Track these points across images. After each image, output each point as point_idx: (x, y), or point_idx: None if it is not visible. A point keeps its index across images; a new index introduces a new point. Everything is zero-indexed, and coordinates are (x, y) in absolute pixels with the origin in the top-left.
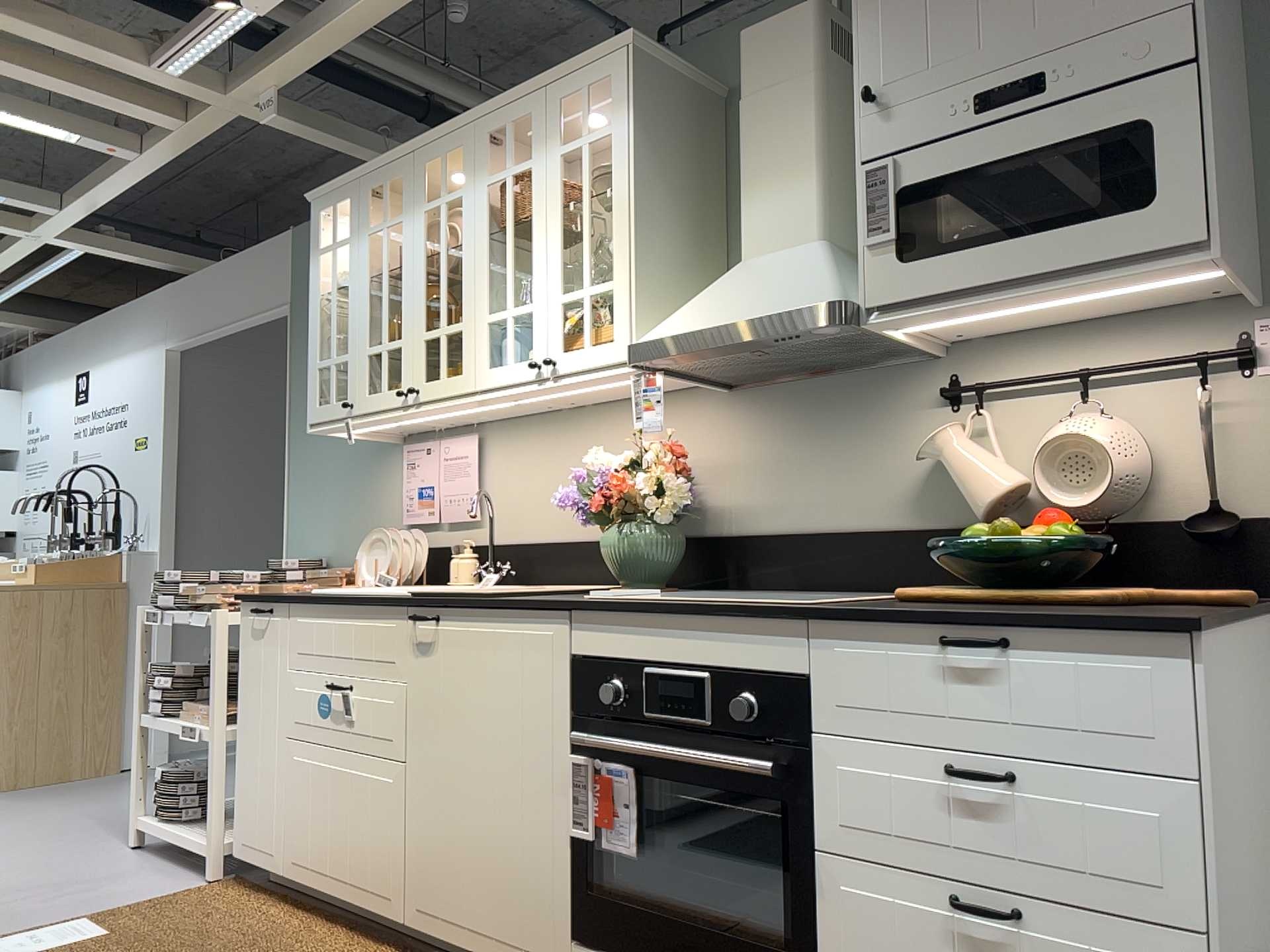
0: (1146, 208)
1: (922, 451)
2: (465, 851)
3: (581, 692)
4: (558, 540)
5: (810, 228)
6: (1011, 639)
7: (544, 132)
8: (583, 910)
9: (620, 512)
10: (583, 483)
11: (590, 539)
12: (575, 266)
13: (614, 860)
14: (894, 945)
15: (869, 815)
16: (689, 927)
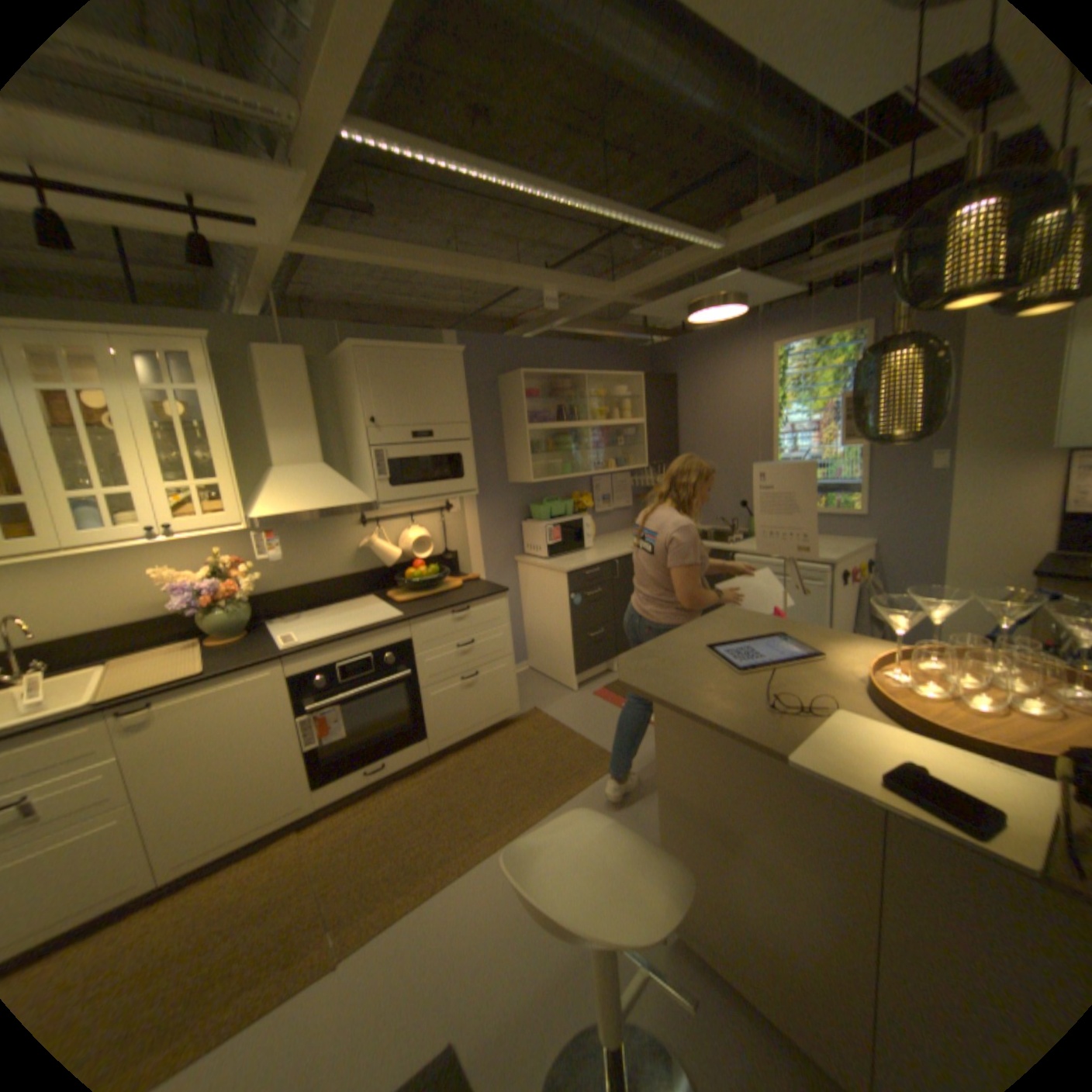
0: (464, 479)
1: (365, 545)
2: (218, 807)
3: (298, 689)
4: (91, 630)
5: (318, 457)
6: (470, 606)
7: (118, 367)
8: (316, 774)
9: (221, 601)
10: (177, 591)
11: (131, 621)
12: (166, 464)
13: (317, 749)
14: (448, 700)
15: (437, 669)
16: (374, 743)
